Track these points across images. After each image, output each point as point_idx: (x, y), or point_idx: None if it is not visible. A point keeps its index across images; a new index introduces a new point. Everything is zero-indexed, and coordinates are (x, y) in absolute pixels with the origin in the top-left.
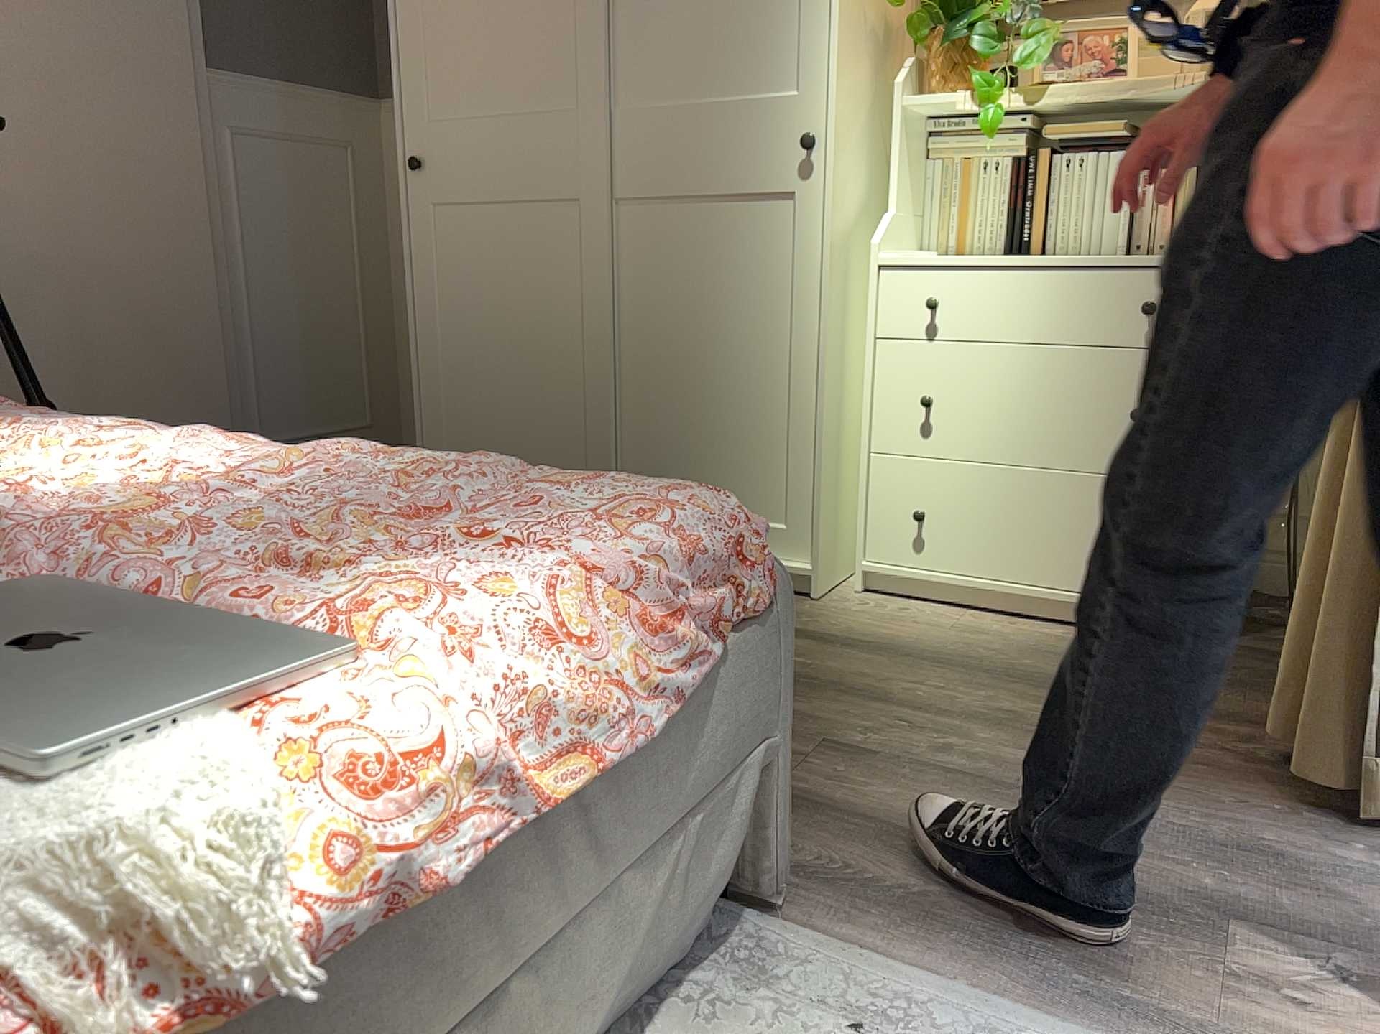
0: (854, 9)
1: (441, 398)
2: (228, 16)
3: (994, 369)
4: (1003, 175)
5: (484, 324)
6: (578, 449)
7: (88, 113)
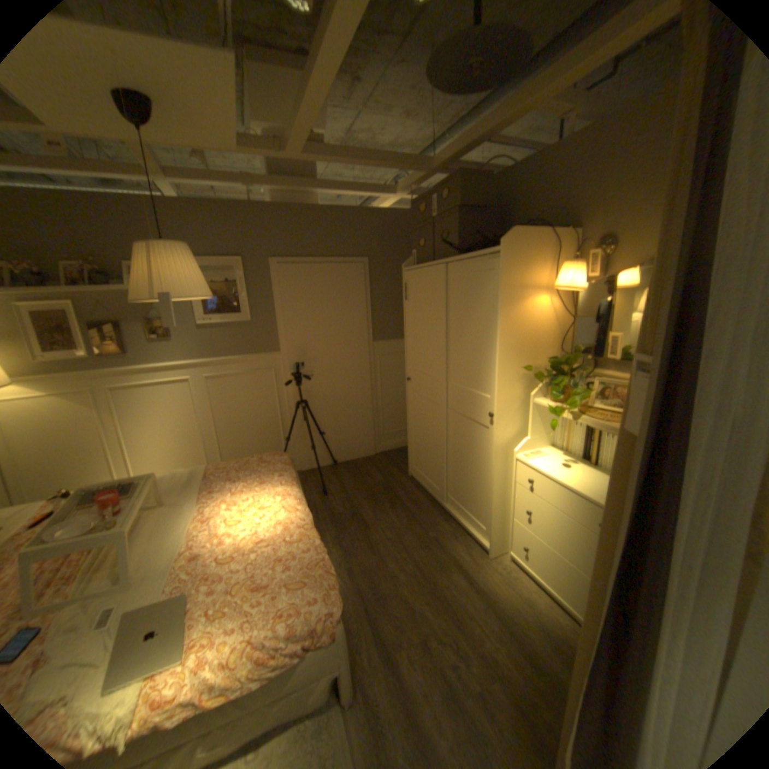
0: (506, 375)
1: (411, 442)
2: (377, 328)
3: (549, 514)
4: (581, 429)
5: (420, 428)
6: (437, 474)
7: (337, 362)
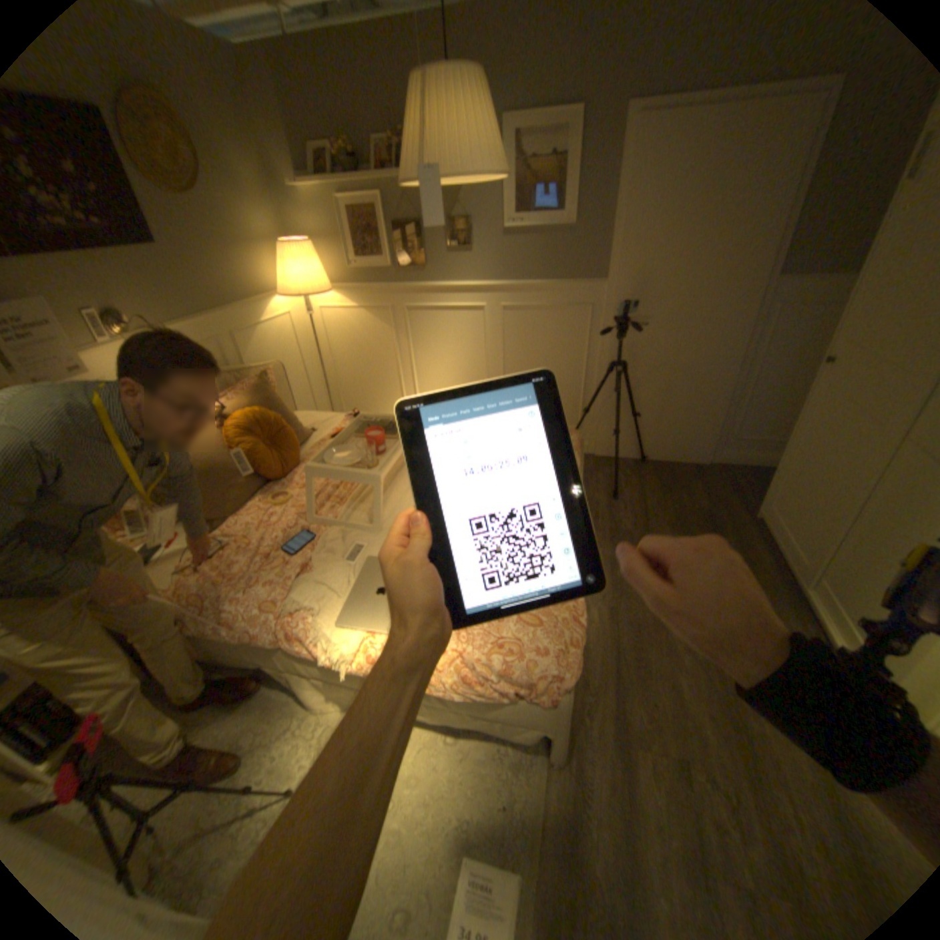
0: None
1: (787, 470)
2: (802, 244)
3: None
4: None
5: (817, 452)
6: (819, 539)
7: (697, 306)
